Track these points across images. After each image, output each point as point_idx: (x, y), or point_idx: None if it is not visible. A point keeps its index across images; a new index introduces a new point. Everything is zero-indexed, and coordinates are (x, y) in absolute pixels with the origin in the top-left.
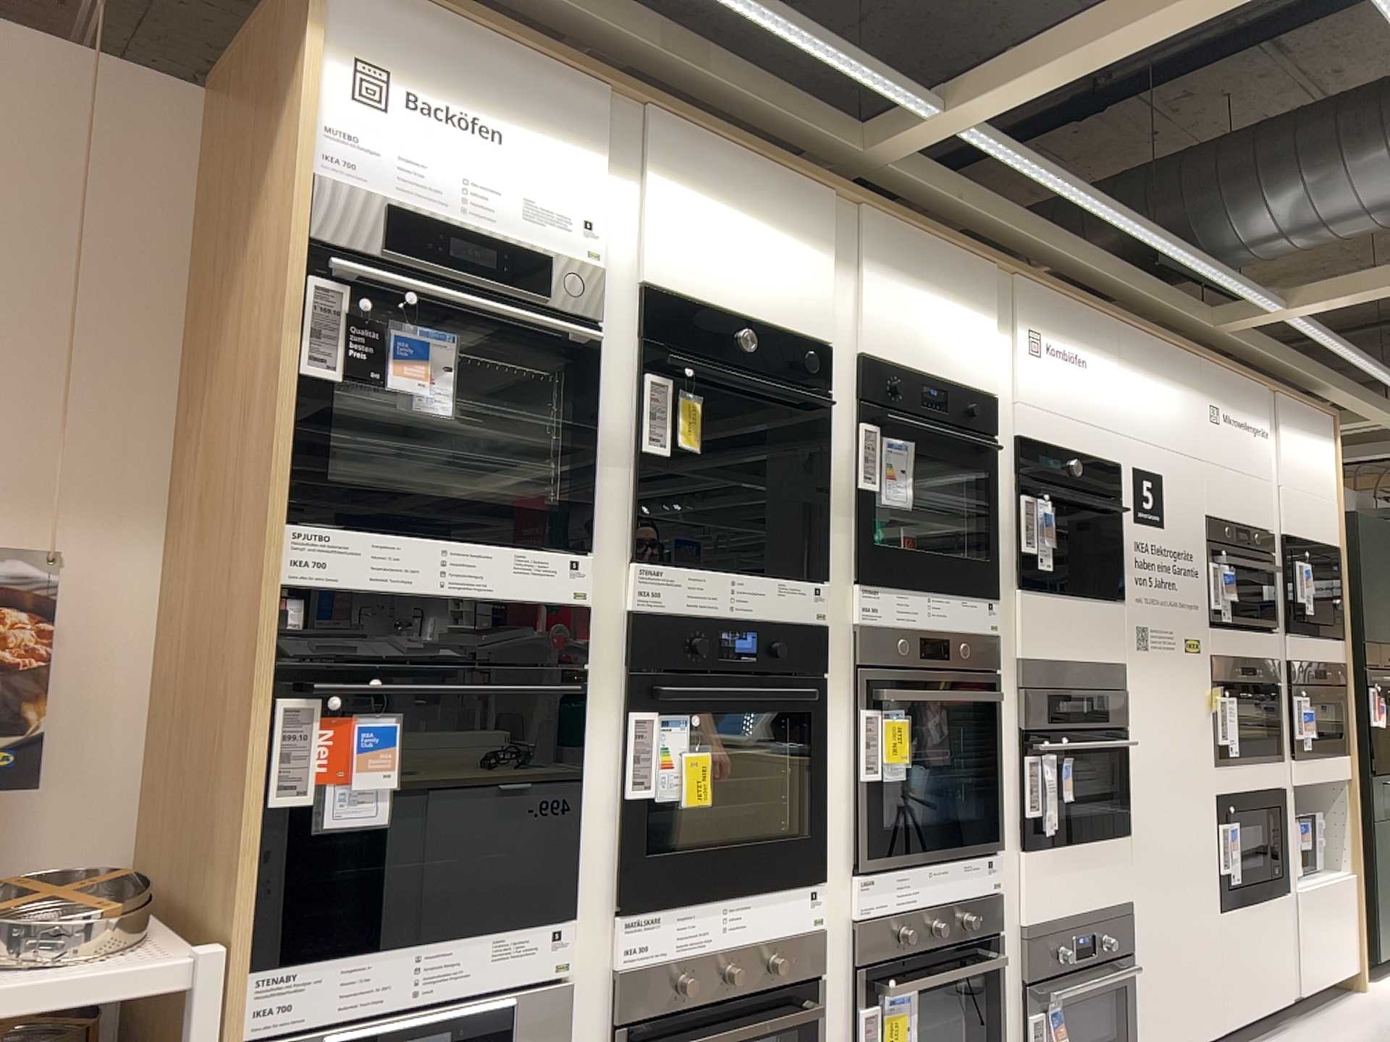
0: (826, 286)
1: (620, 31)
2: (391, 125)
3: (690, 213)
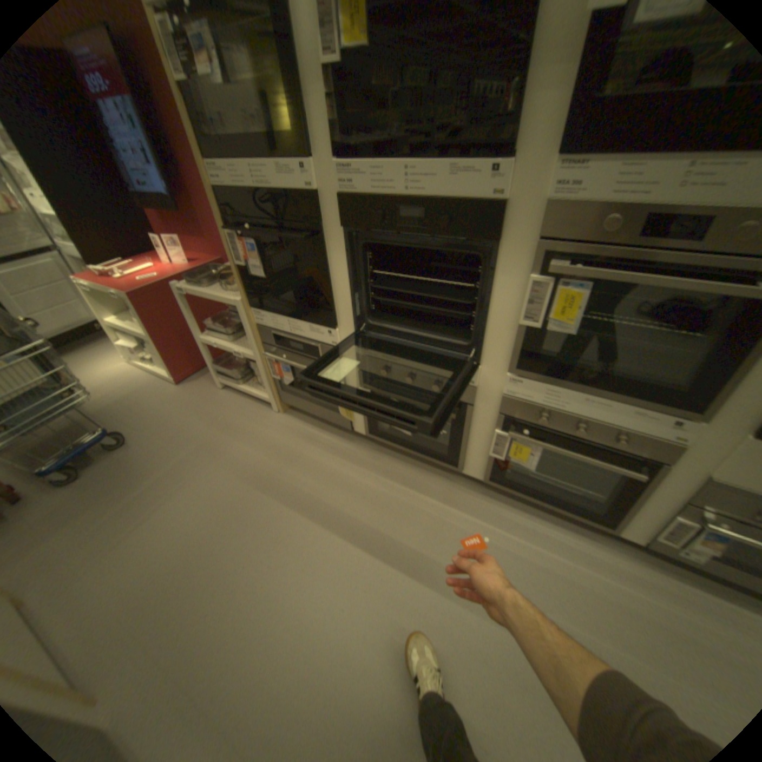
0: None
1: None
2: None
3: None
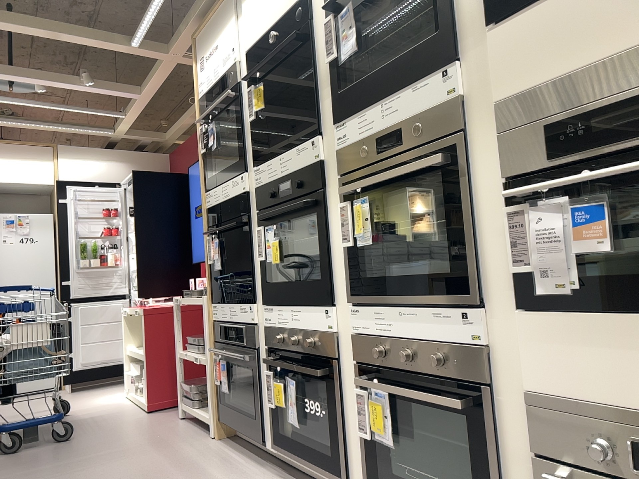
0: None
1: None
2: (202, 70)
3: (251, 3)
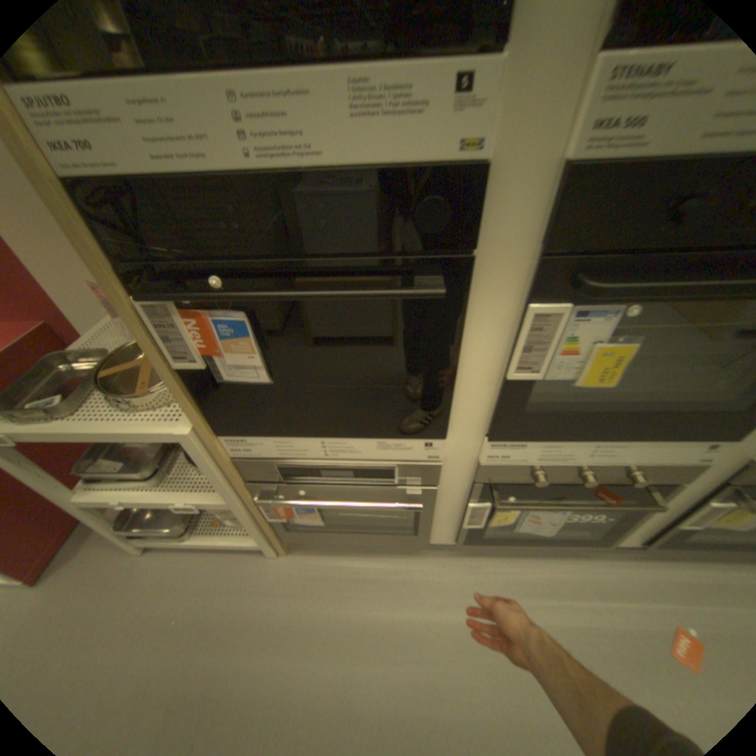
0: None
1: None
2: None
3: None
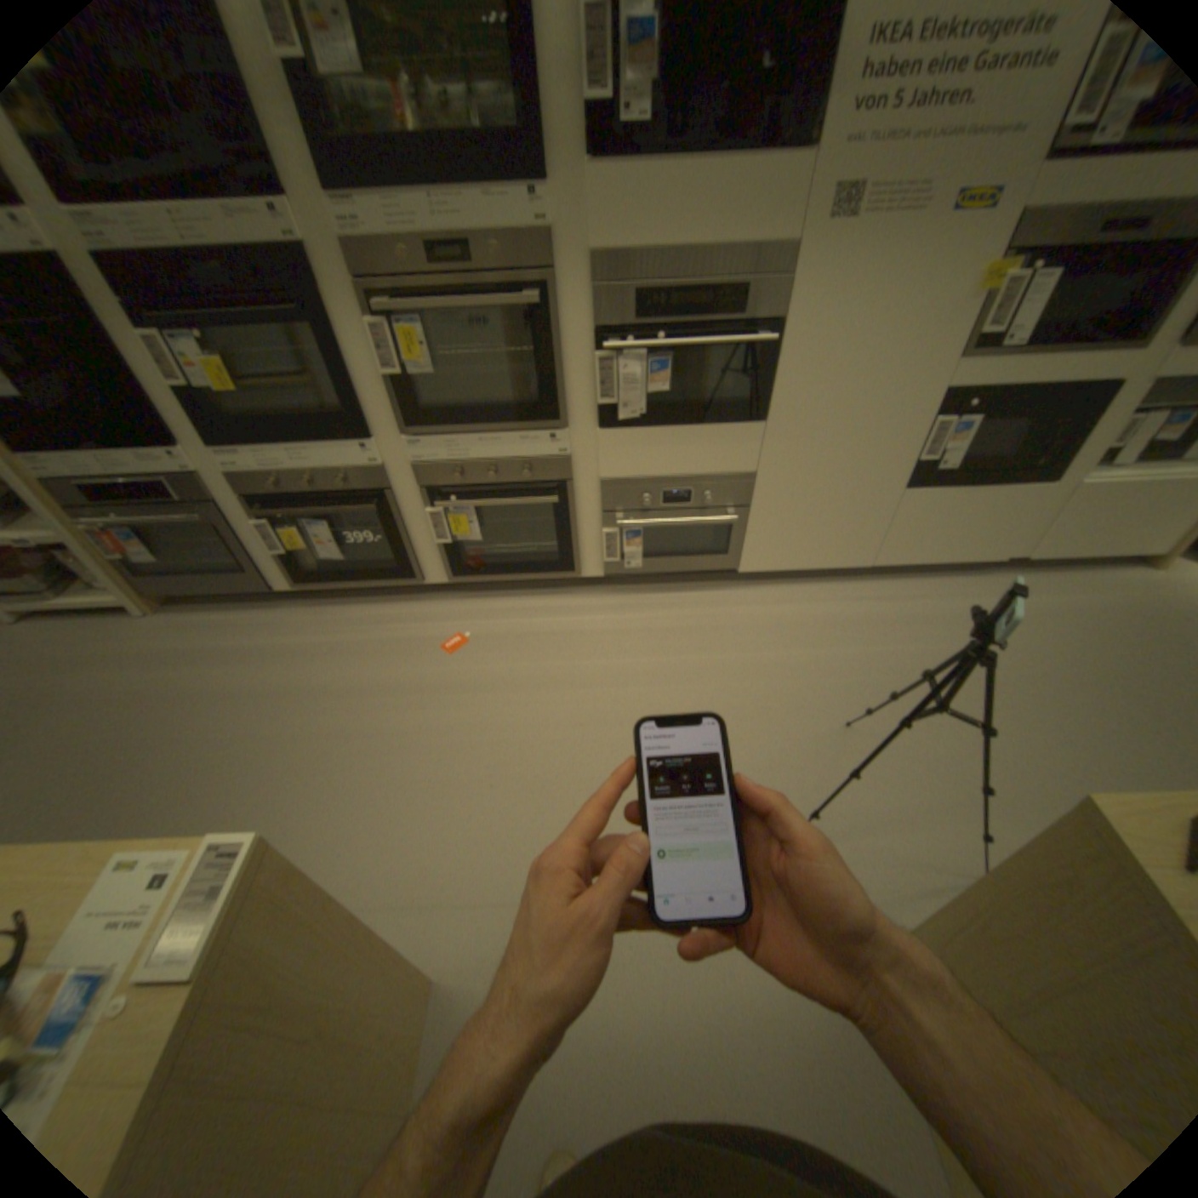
0: None
1: None
2: None
3: None
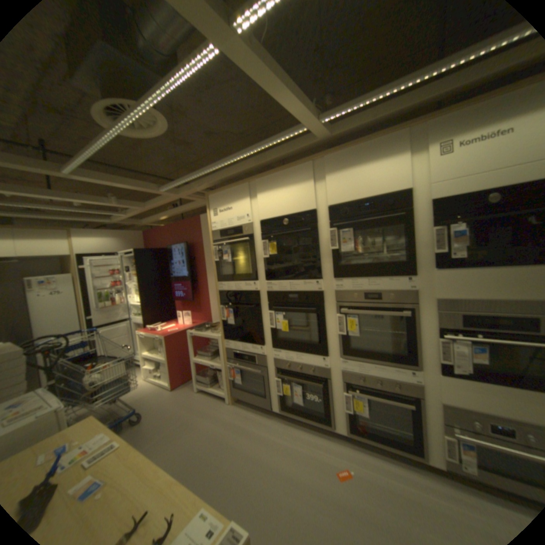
0: (311, 190)
1: (243, 166)
2: (214, 216)
3: (266, 197)
